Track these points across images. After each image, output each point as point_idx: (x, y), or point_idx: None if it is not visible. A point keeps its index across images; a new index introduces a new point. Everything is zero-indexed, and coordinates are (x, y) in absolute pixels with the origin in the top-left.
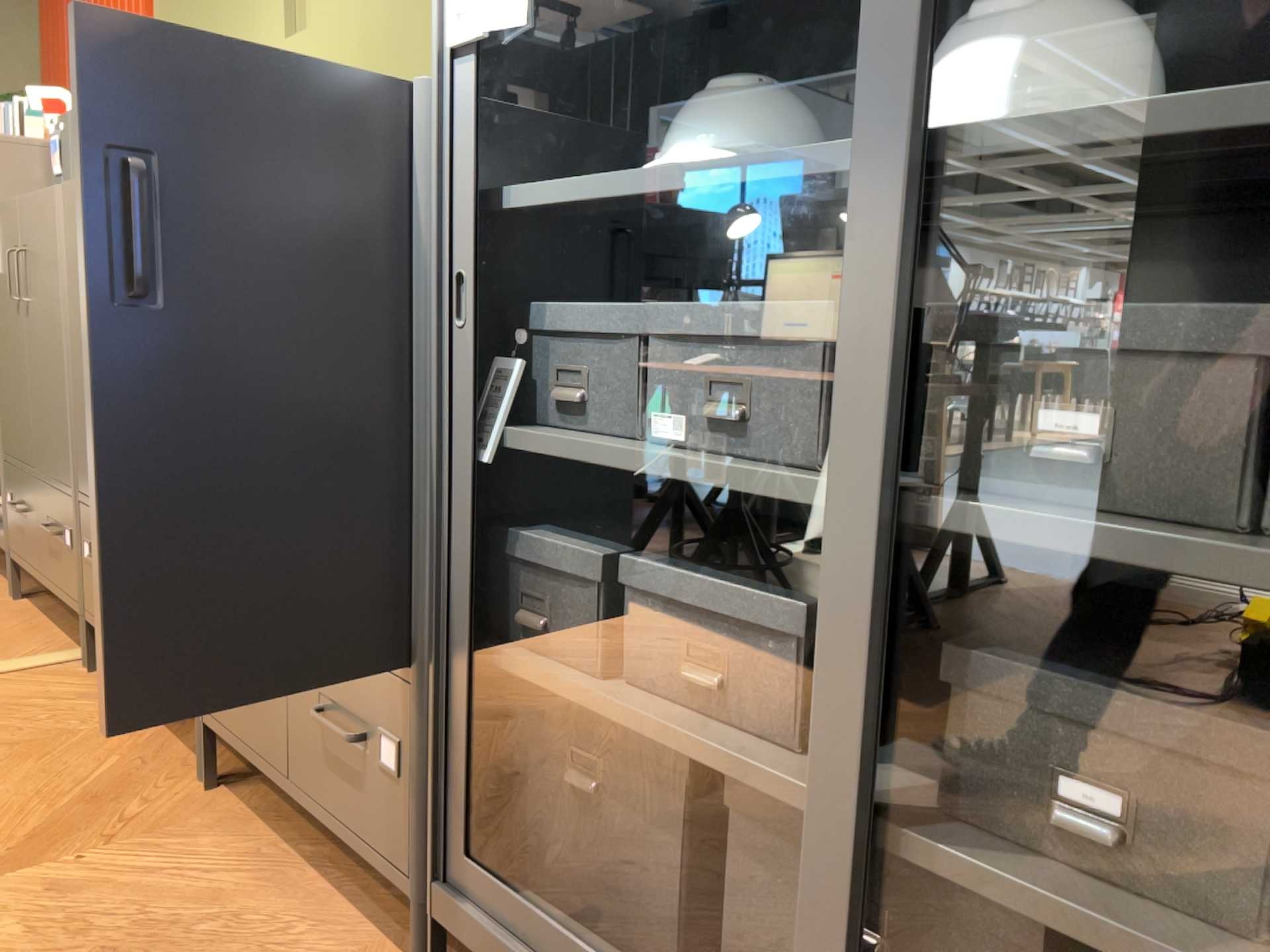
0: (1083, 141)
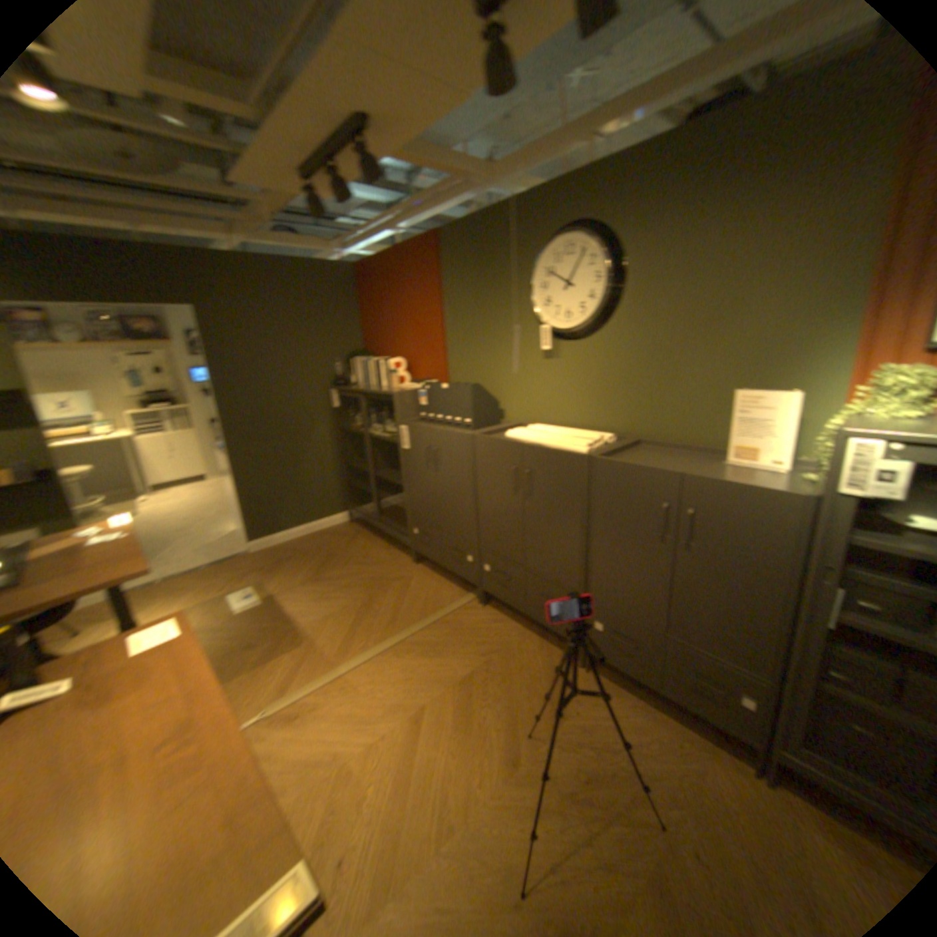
0: None
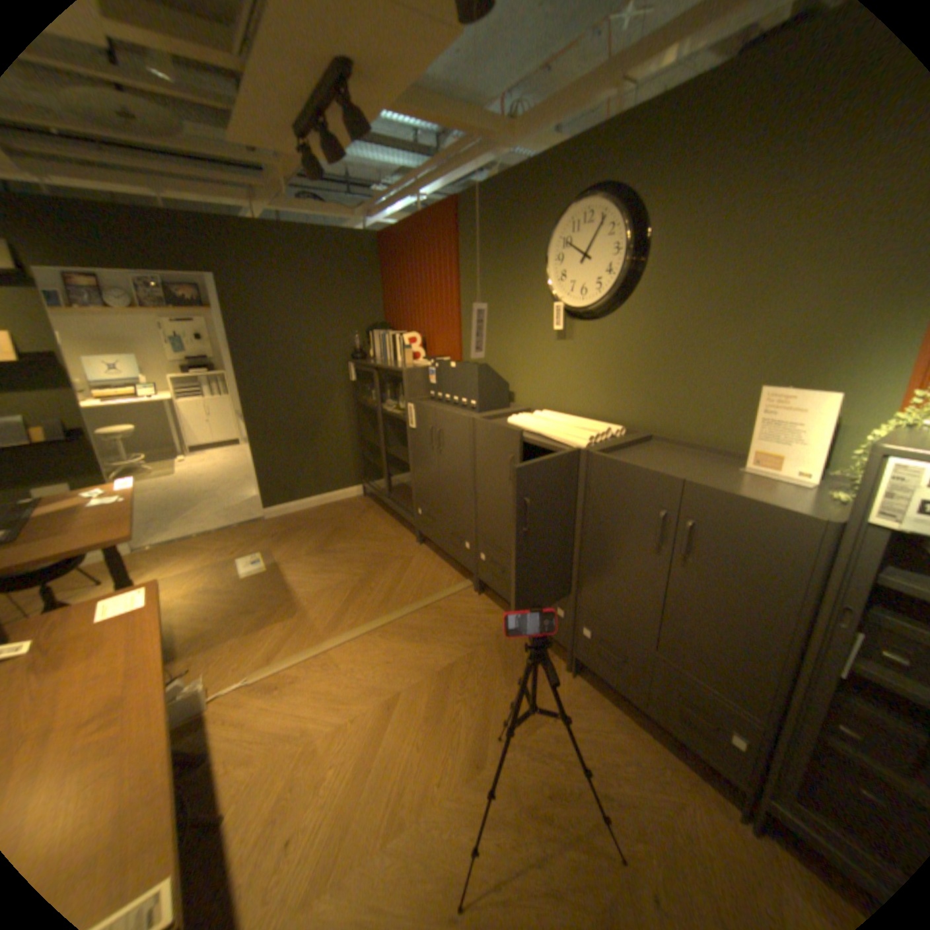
0: None
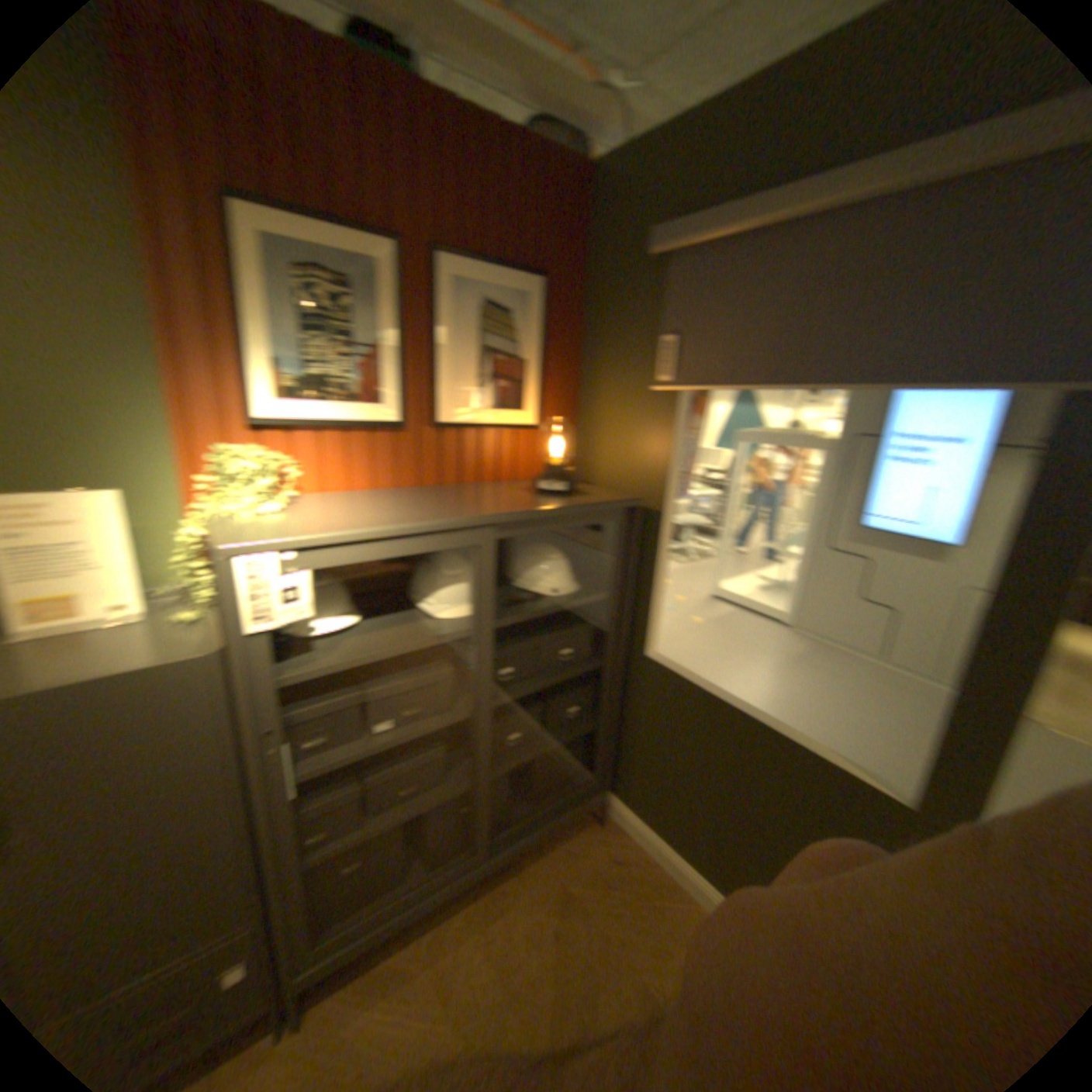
0: (509, 622)
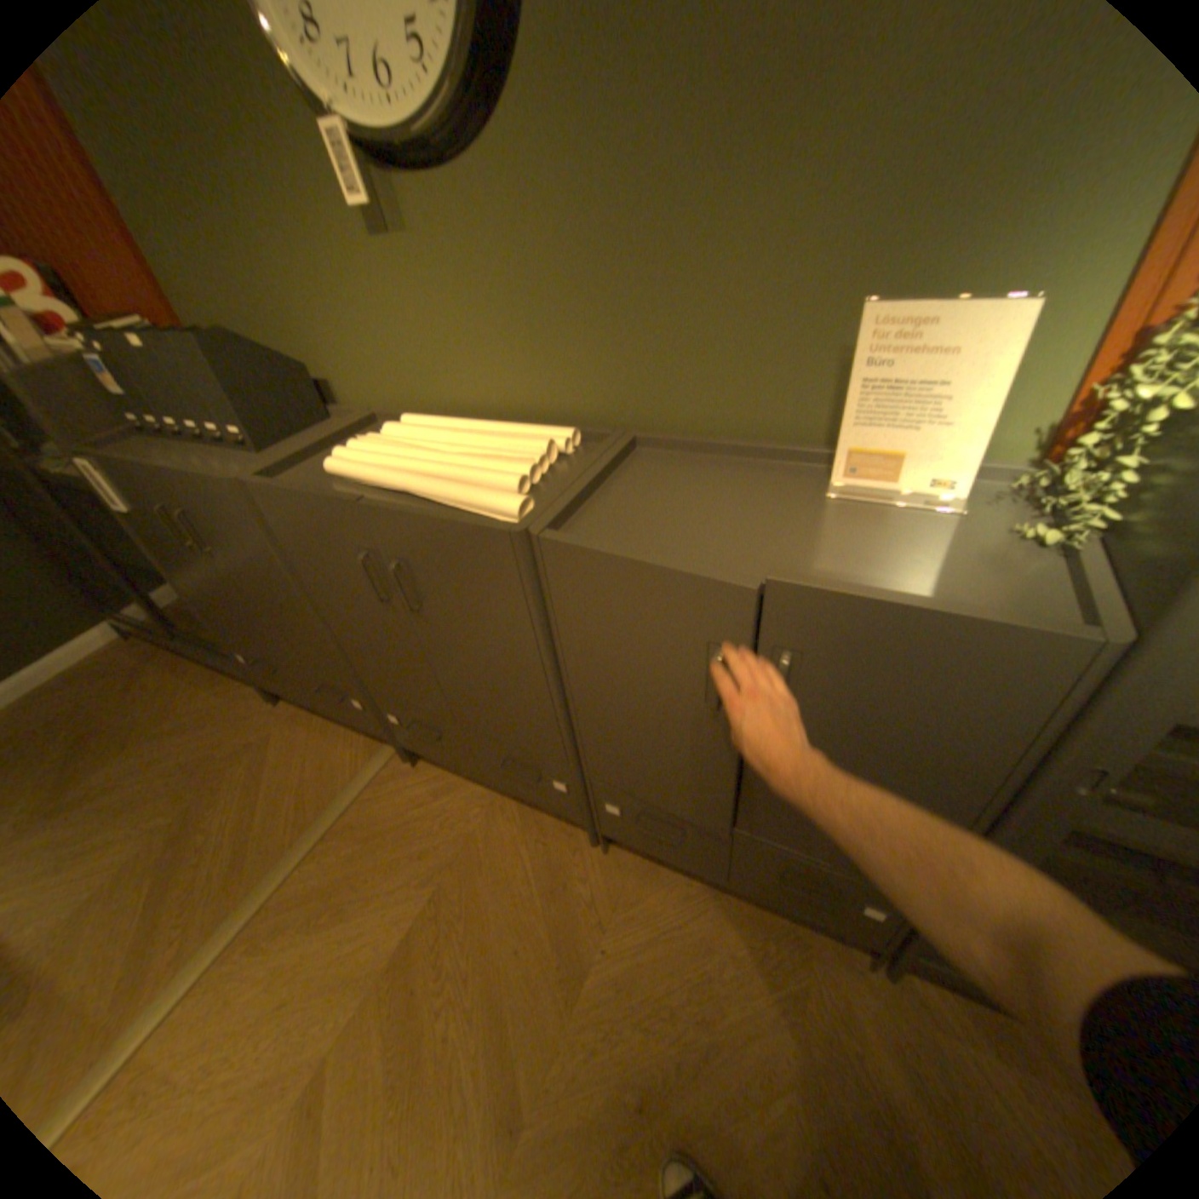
0: None
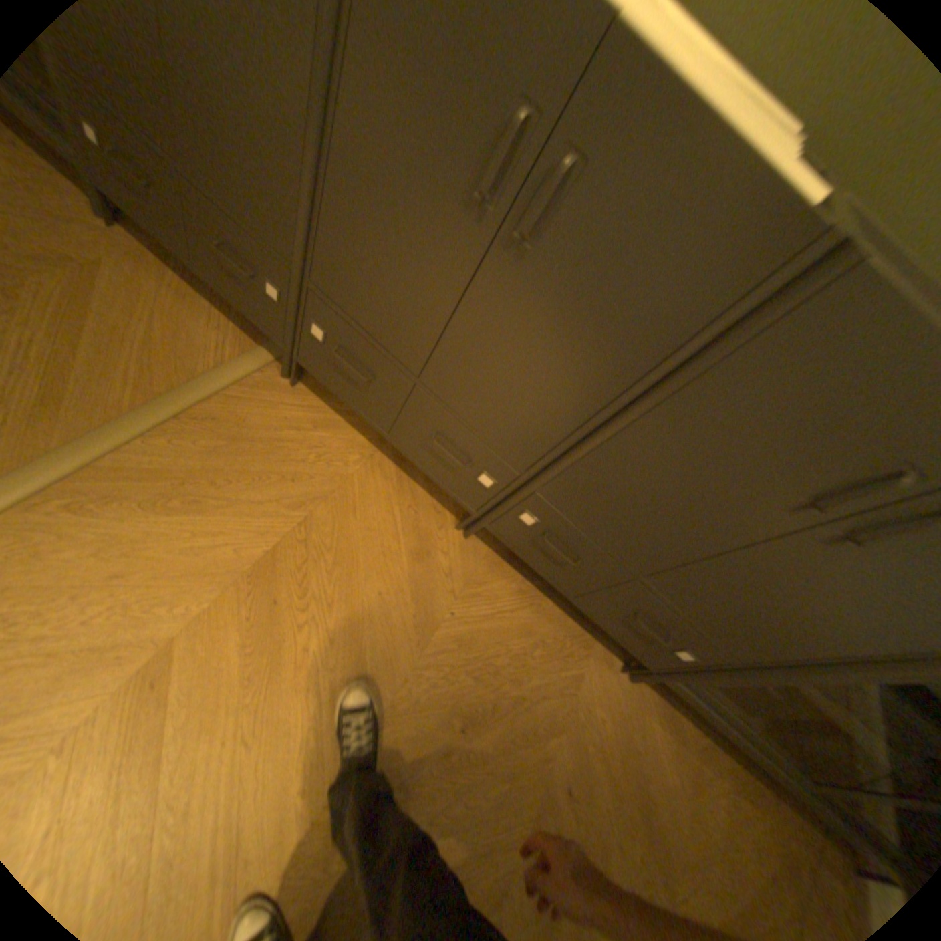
0: None
